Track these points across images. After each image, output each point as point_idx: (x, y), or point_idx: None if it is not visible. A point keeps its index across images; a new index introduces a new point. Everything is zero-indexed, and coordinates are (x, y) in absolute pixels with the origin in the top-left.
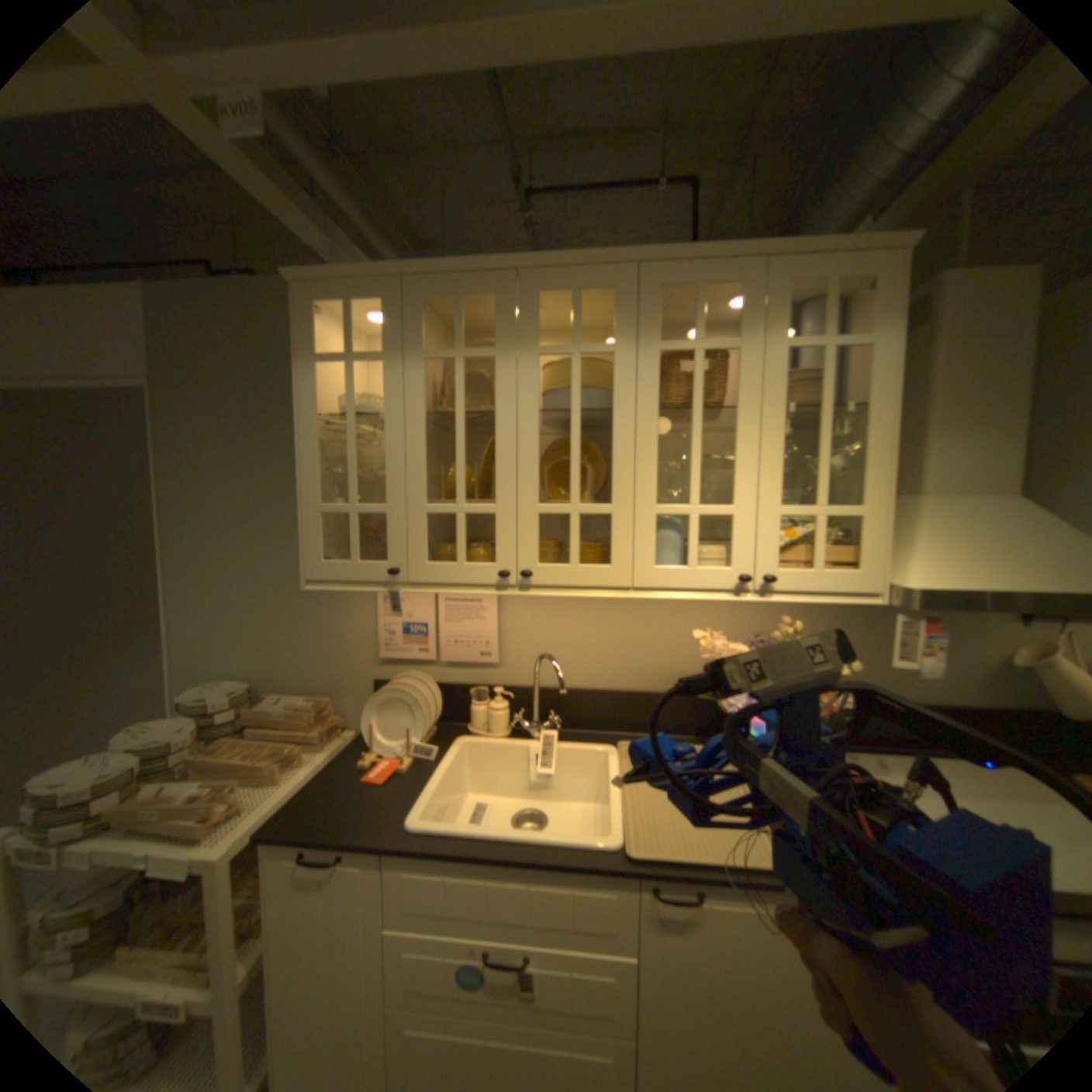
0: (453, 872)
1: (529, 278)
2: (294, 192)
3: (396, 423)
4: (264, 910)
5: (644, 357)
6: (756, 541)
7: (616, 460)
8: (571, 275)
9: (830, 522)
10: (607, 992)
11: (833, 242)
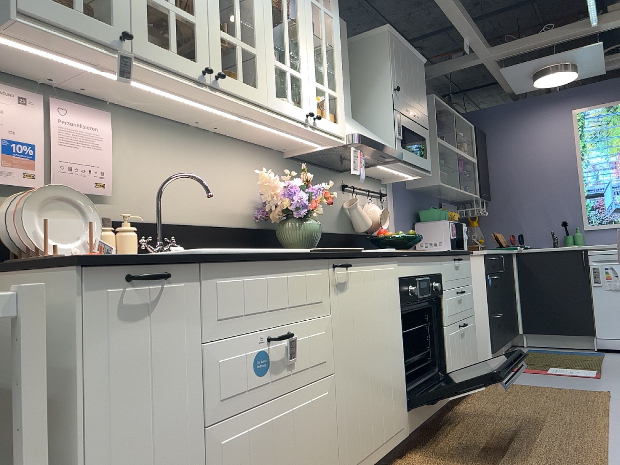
0: (246, 269)
1: None
2: None
3: None
4: (75, 356)
5: None
6: (309, 96)
7: (256, 21)
8: None
9: (328, 97)
10: (321, 340)
11: None
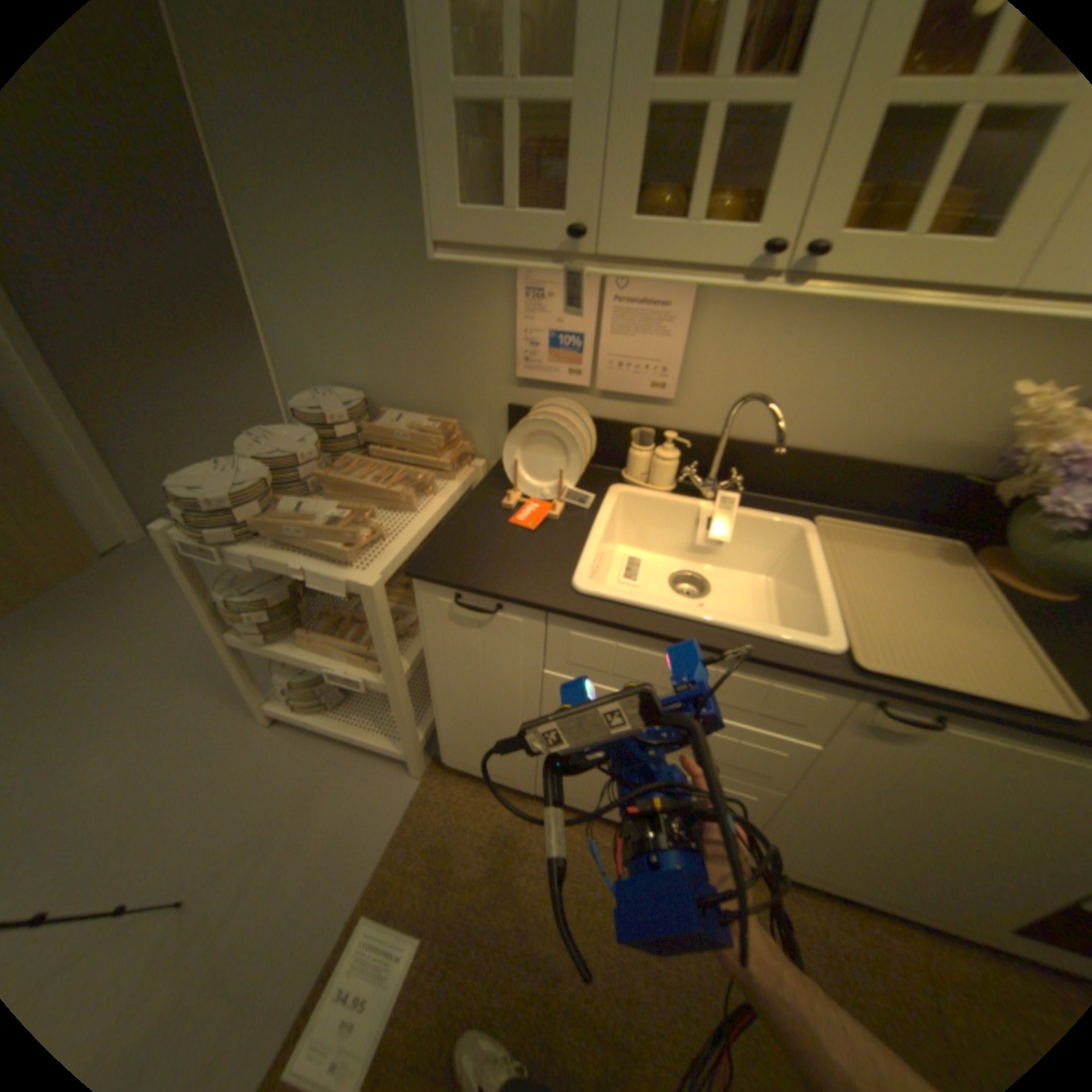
0: (631, 639)
1: None
2: None
3: None
4: (424, 631)
5: None
6: None
7: None
8: None
9: None
10: (777, 760)
11: None
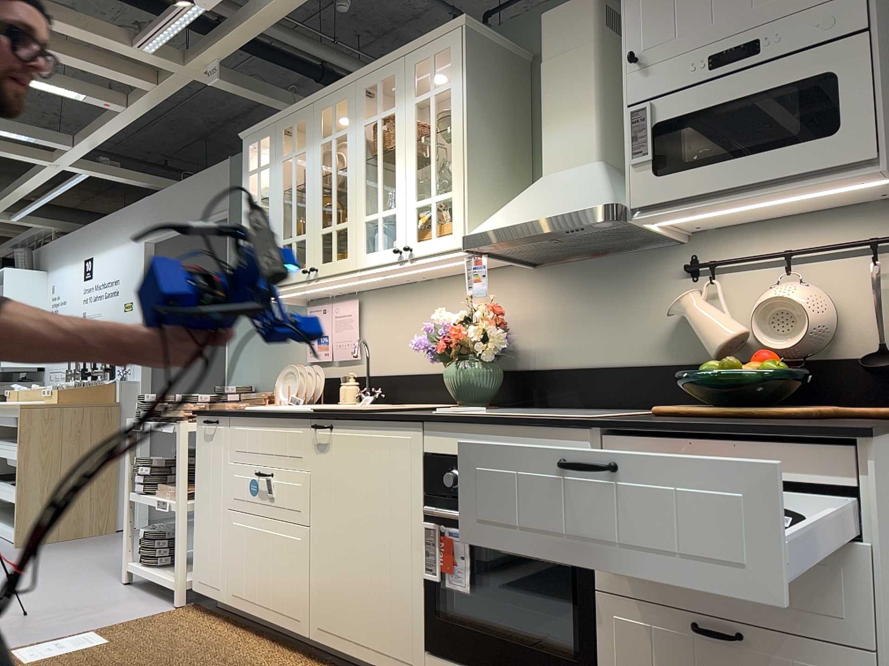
0: (250, 422)
1: (317, 106)
2: (269, 92)
3: (272, 199)
4: (196, 451)
5: (357, 132)
6: (404, 226)
7: (347, 193)
8: (331, 99)
9: (439, 204)
10: (297, 490)
11: (427, 39)
